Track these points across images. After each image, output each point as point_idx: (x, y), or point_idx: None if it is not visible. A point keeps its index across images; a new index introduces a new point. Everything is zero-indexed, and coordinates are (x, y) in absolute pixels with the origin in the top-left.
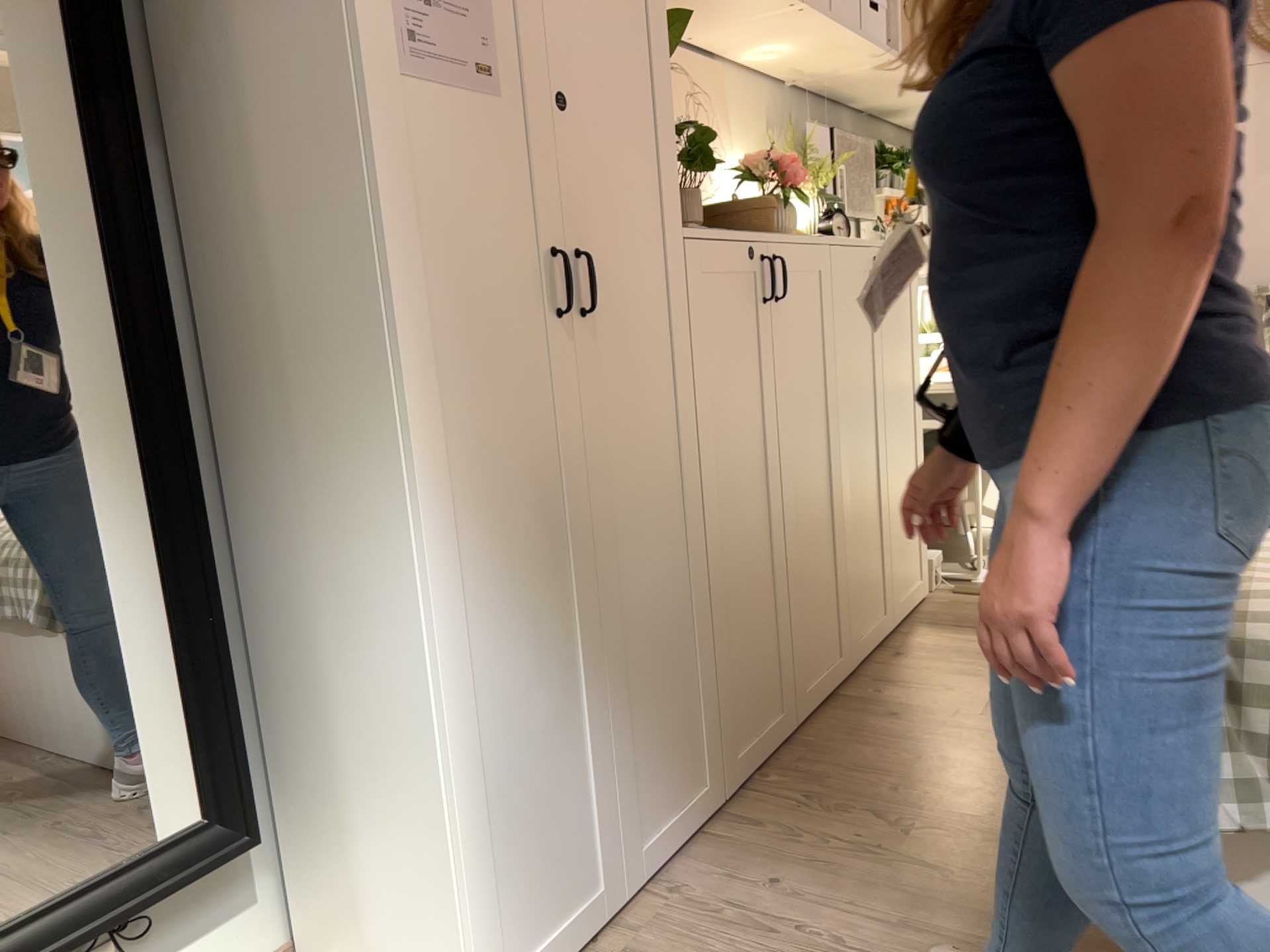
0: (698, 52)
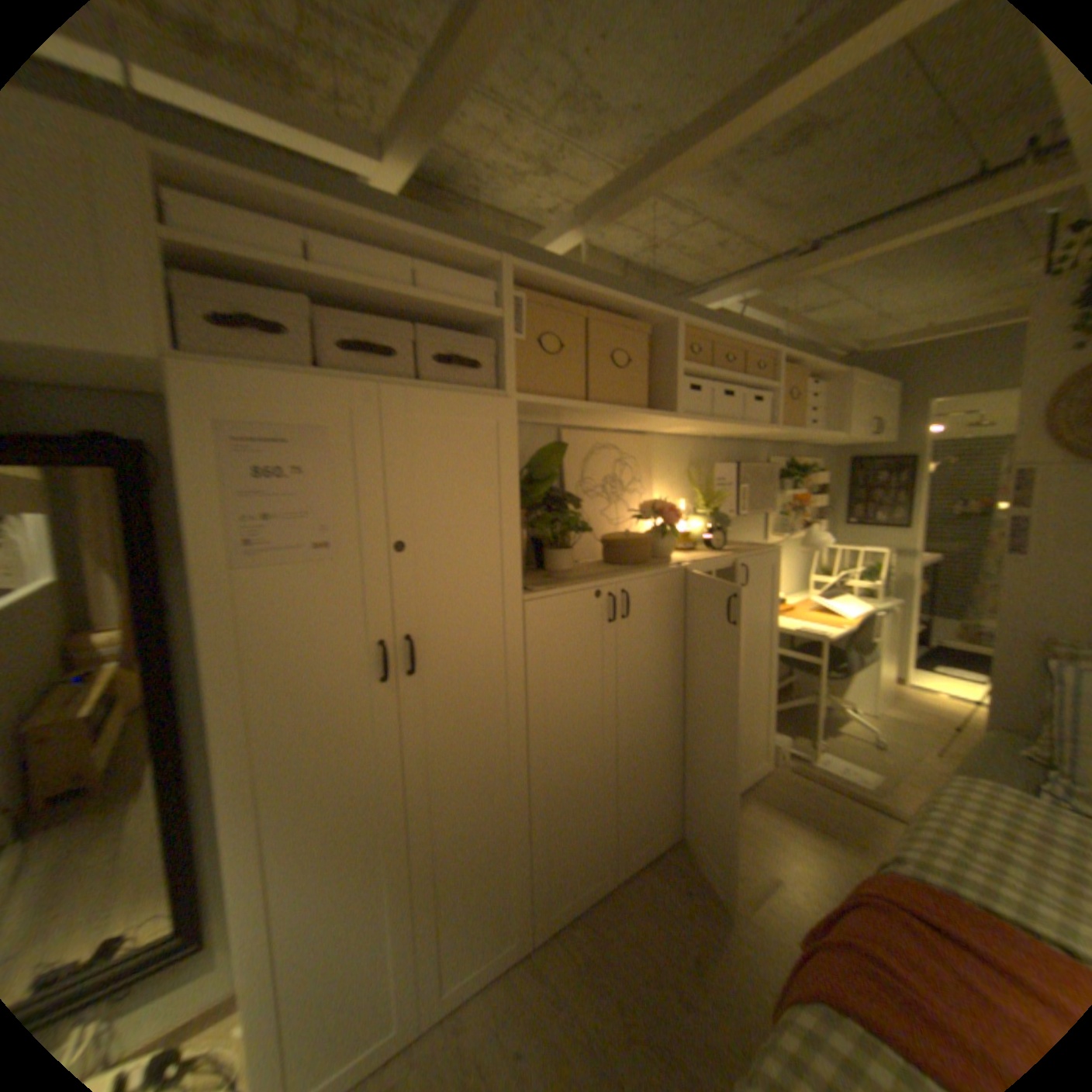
0: (631, 433)
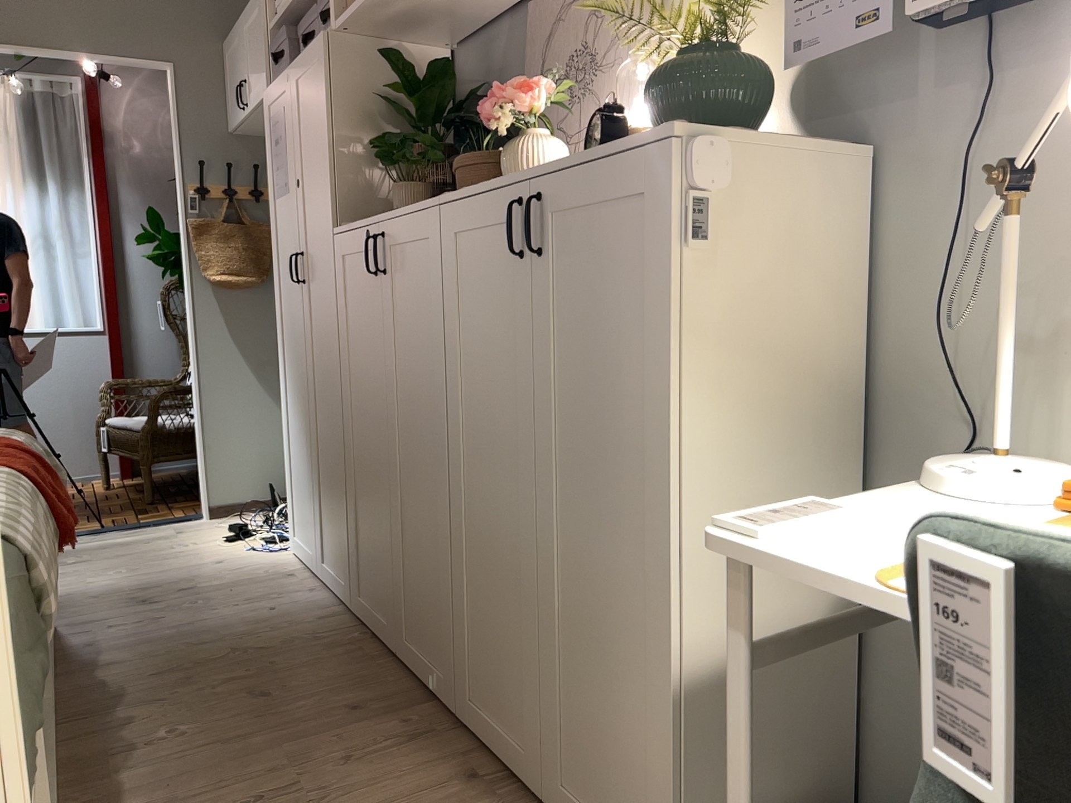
0: None
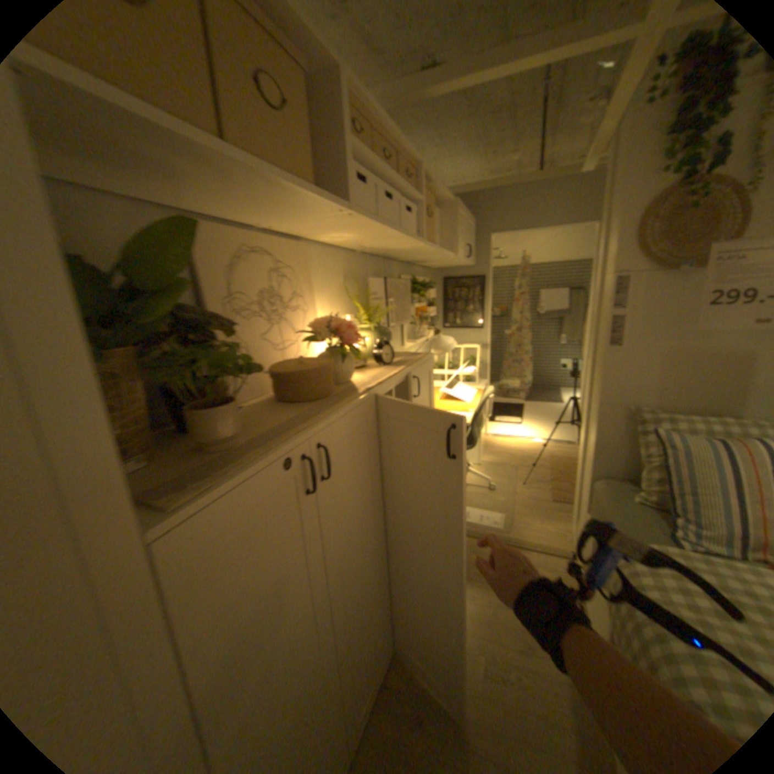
0: (285, 235)
